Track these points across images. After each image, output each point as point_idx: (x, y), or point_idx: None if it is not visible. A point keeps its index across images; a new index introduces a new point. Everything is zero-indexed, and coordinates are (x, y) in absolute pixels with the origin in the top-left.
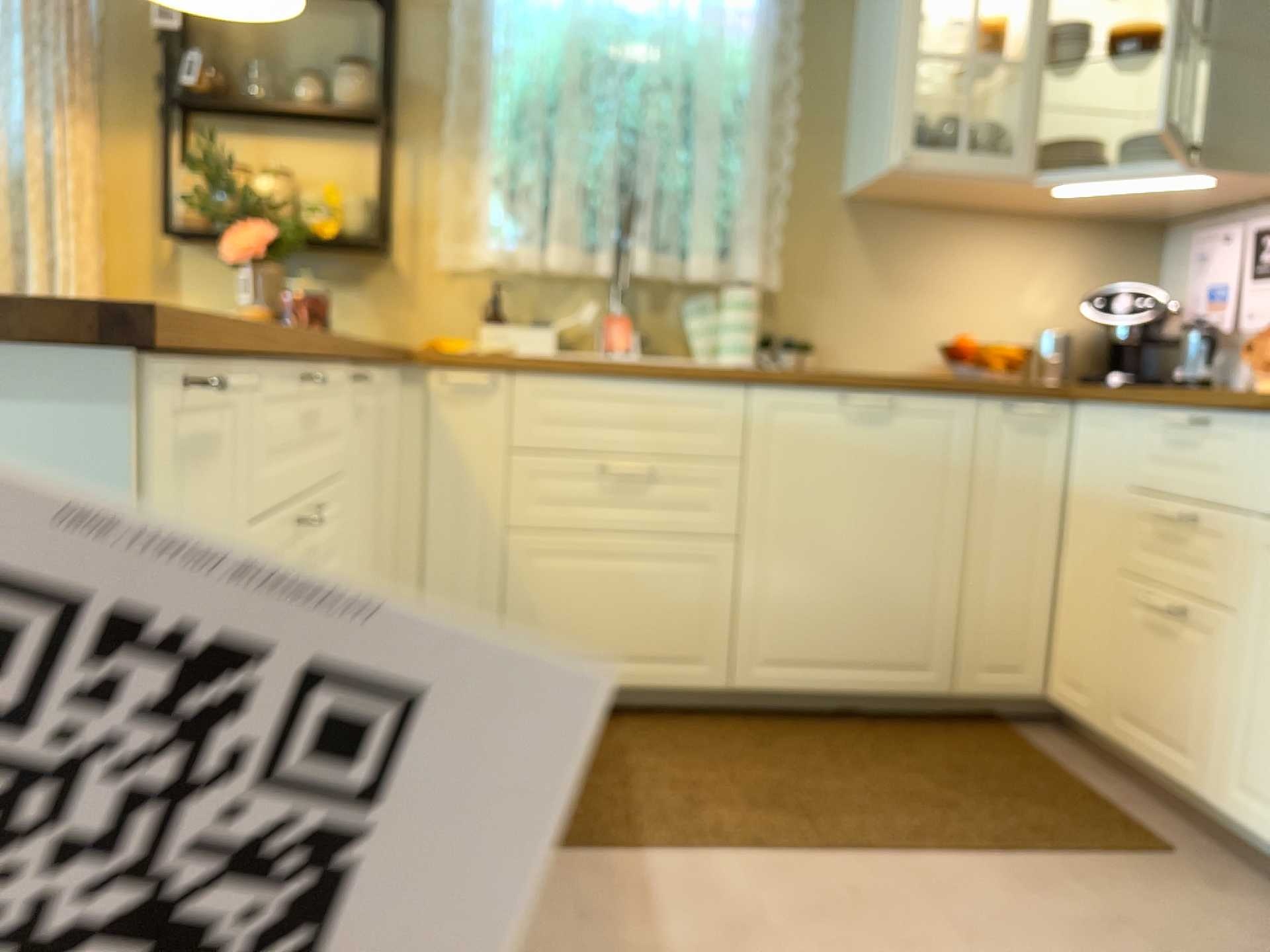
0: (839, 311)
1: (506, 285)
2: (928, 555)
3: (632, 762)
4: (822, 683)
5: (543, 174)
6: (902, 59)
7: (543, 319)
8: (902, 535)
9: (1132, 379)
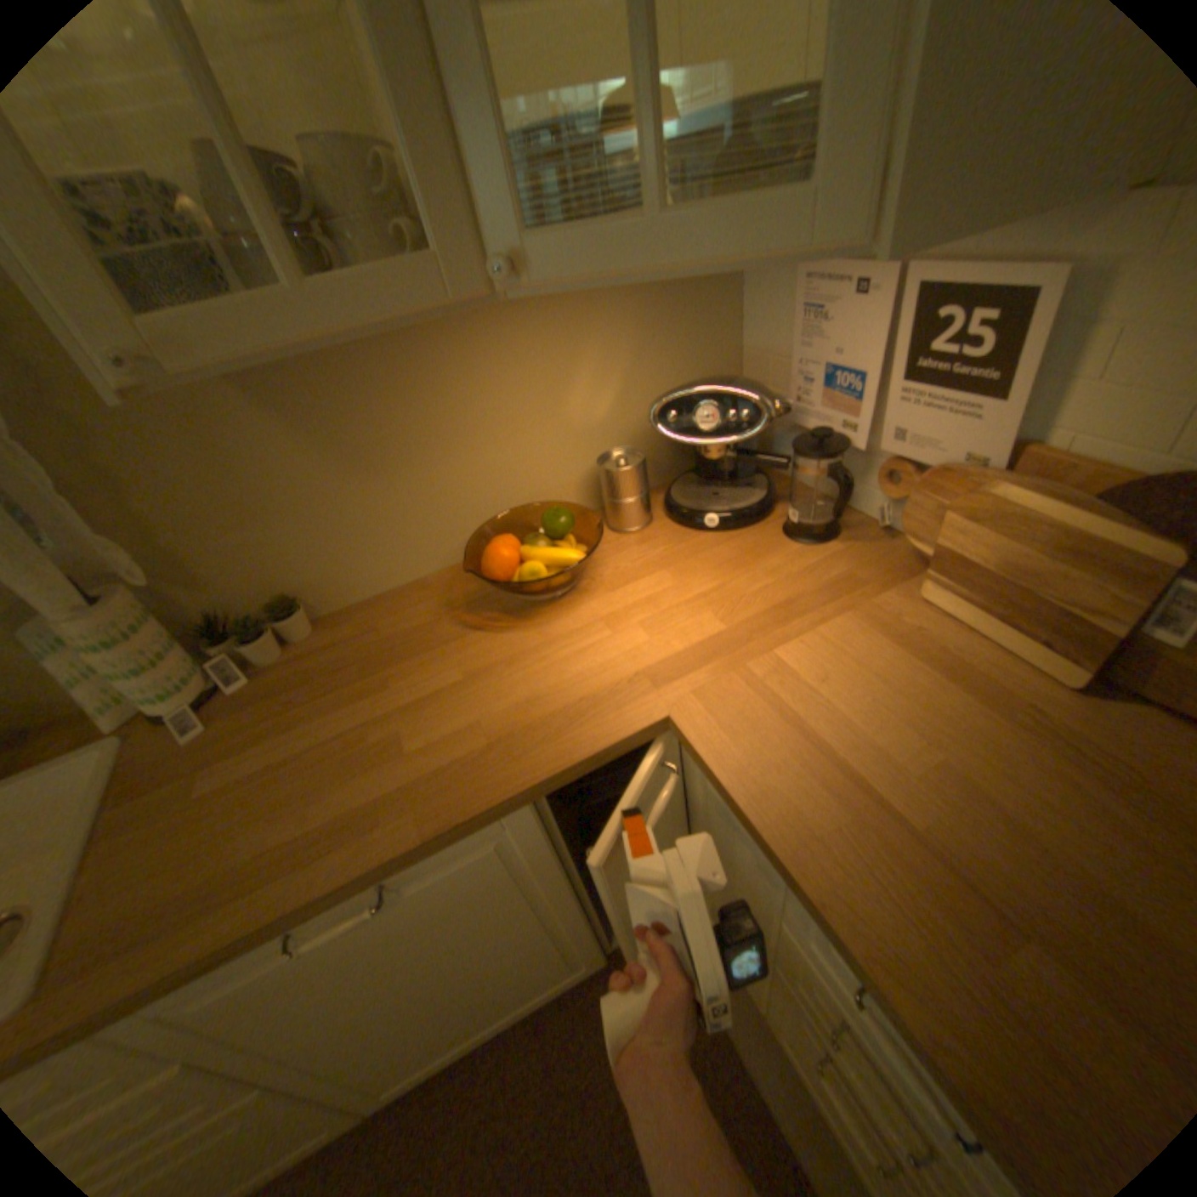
0: (302, 532)
1: None
2: (530, 934)
3: None
4: (463, 1050)
5: None
6: None
7: None
8: (487, 946)
9: (728, 521)
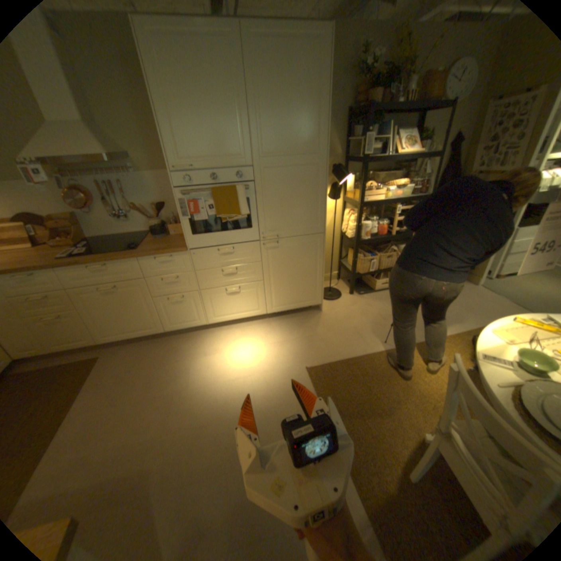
0: None
1: None
2: None
3: None
4: None
5: None
6: None
7: None
8: None
9: None
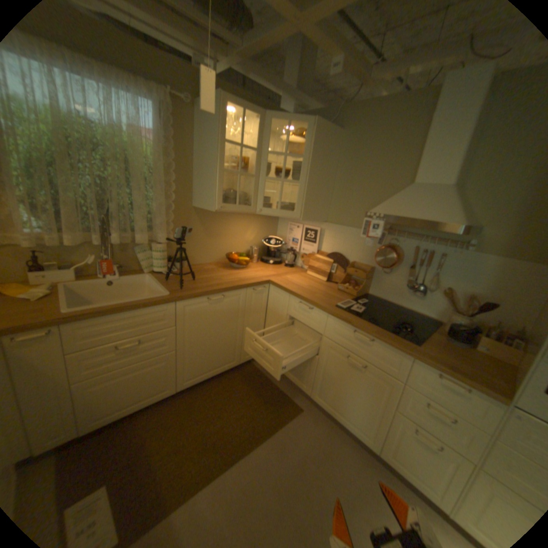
0: (192, 246)
1: (39, 253)
2: (233, 334)
3: (148, 448)
4: (204, 378)
5: (50, 198)
6: (217, 173)
7: (64, 263)
8: (226, 332)
9: (274, 263)
